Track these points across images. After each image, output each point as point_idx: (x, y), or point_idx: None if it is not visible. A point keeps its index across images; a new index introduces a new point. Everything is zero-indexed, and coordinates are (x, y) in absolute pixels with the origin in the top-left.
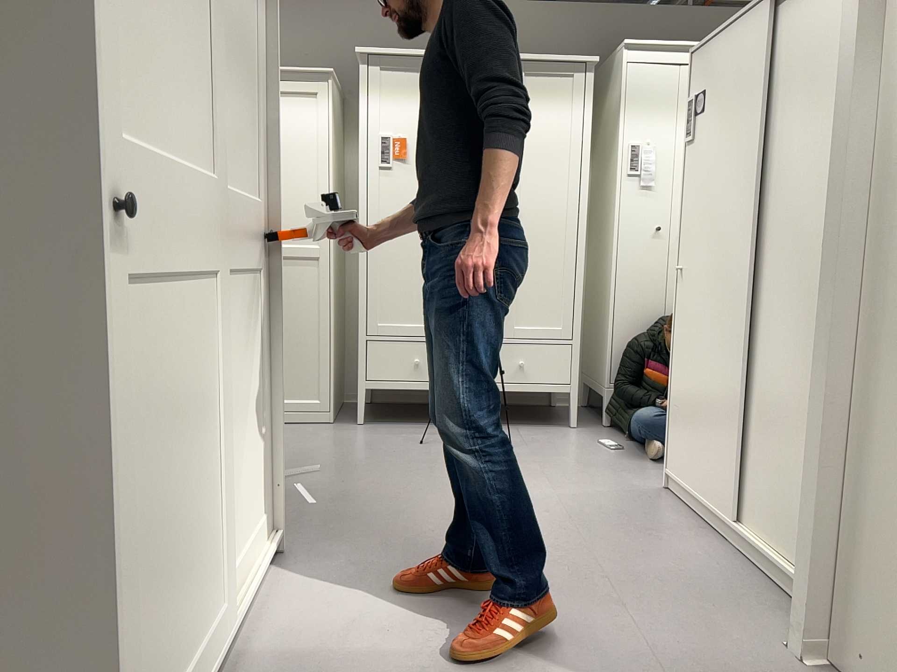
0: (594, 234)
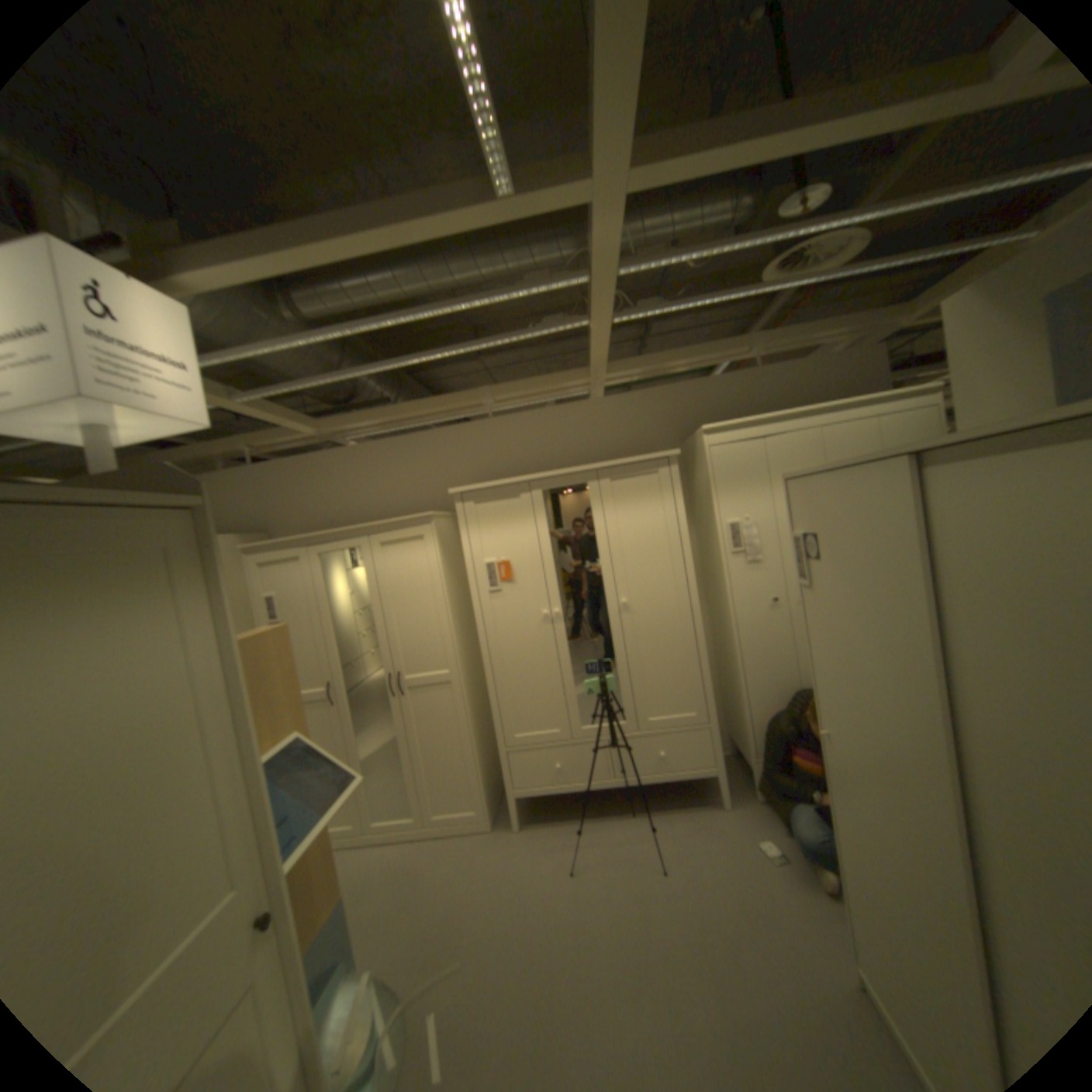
0: (709, 598)
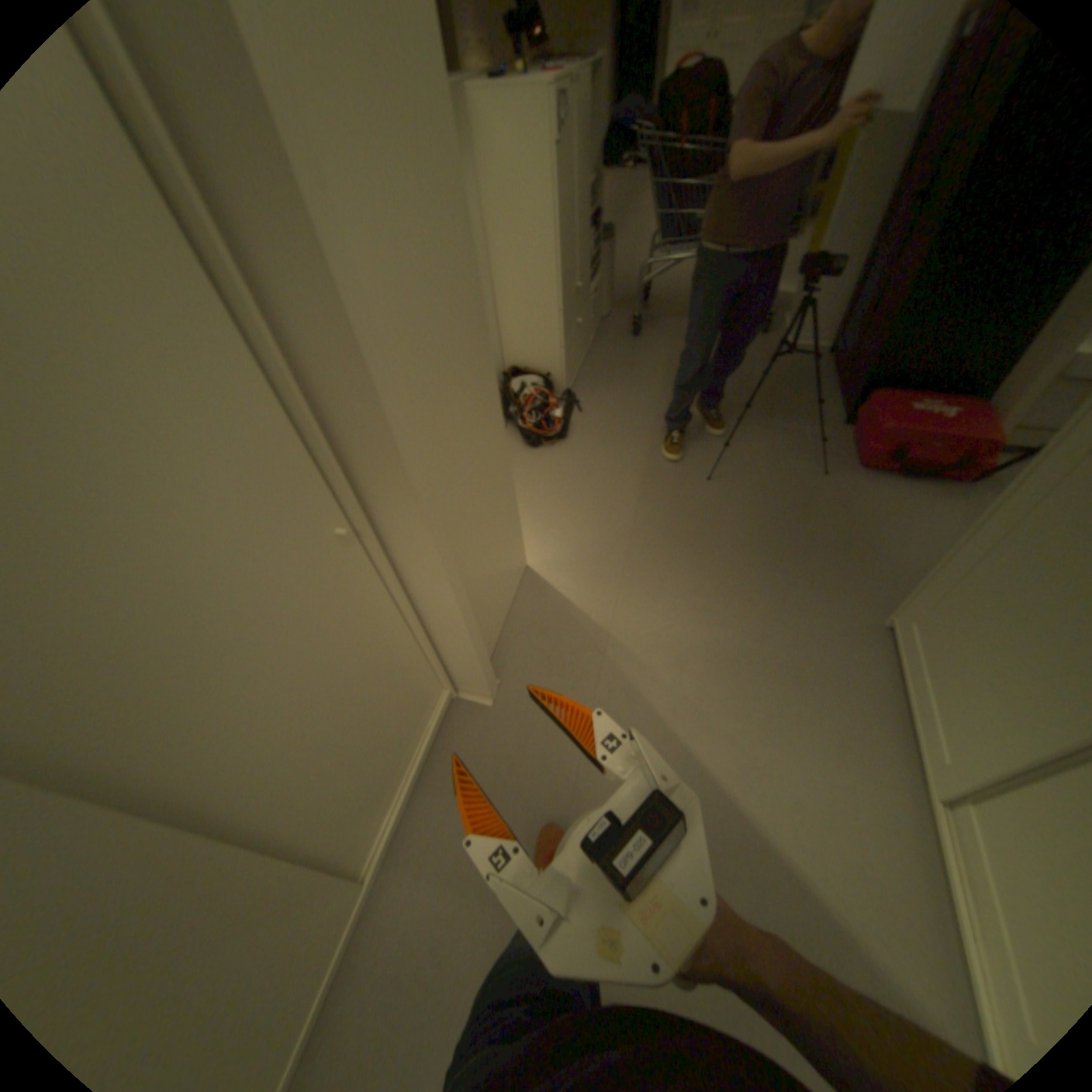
0: None
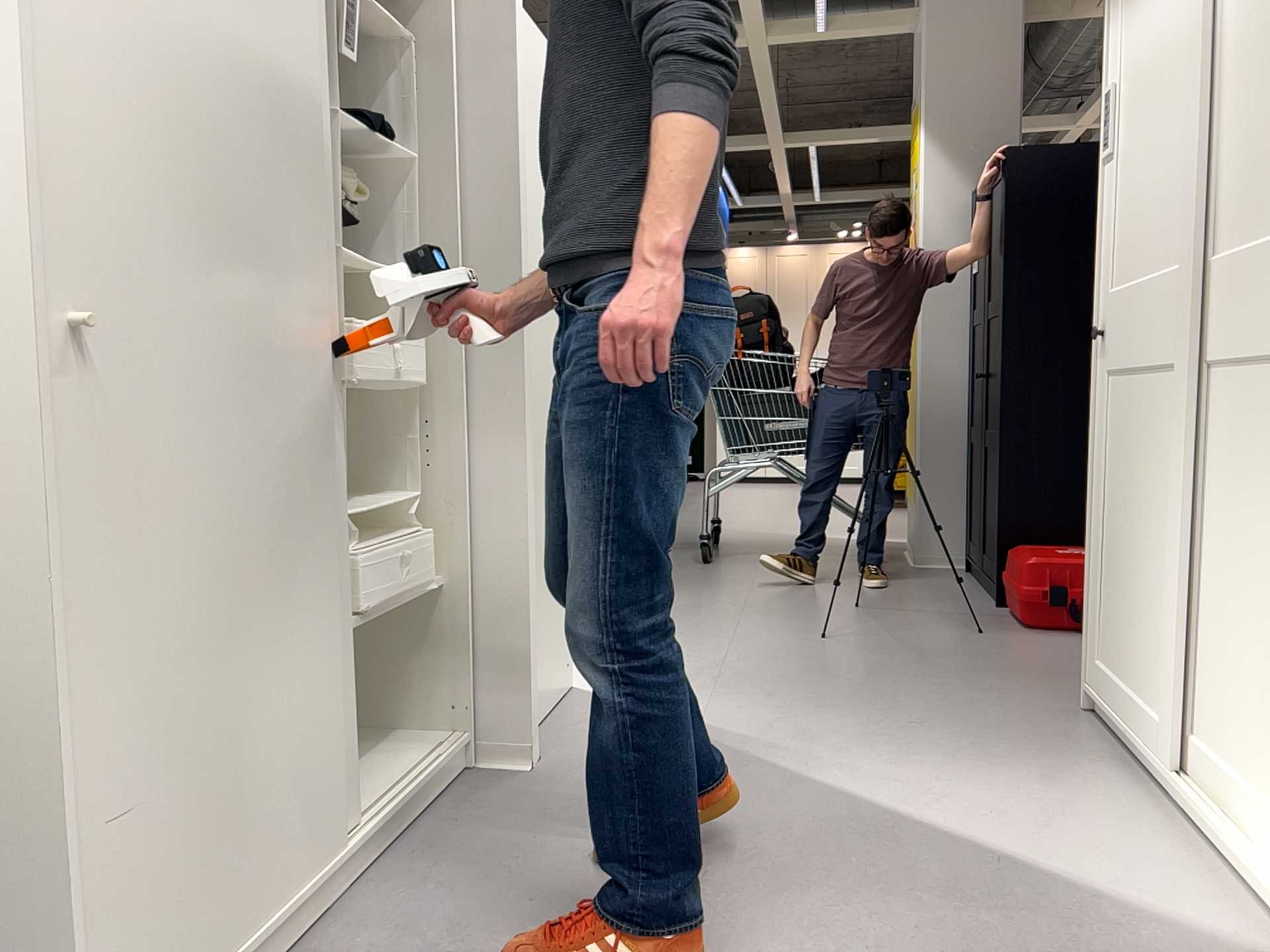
0: None
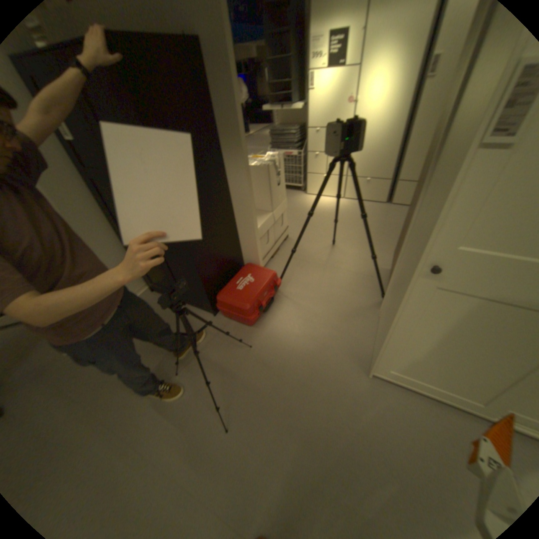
0: None
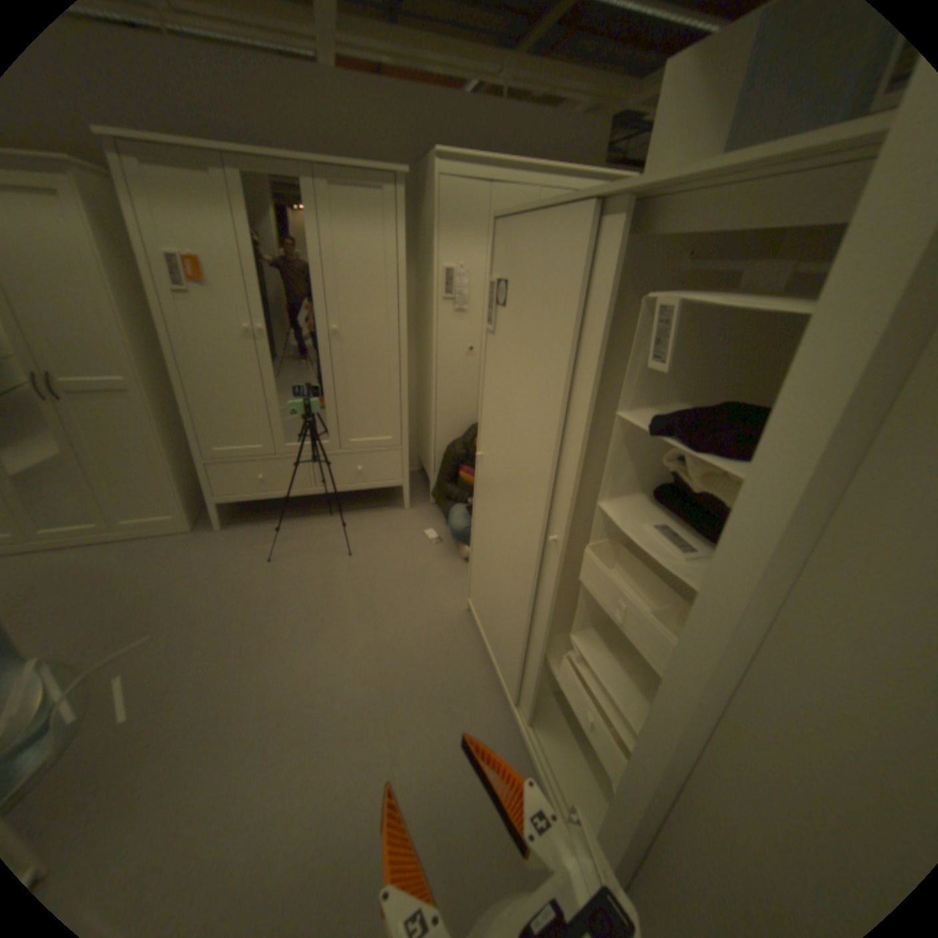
0: (419, 339)
